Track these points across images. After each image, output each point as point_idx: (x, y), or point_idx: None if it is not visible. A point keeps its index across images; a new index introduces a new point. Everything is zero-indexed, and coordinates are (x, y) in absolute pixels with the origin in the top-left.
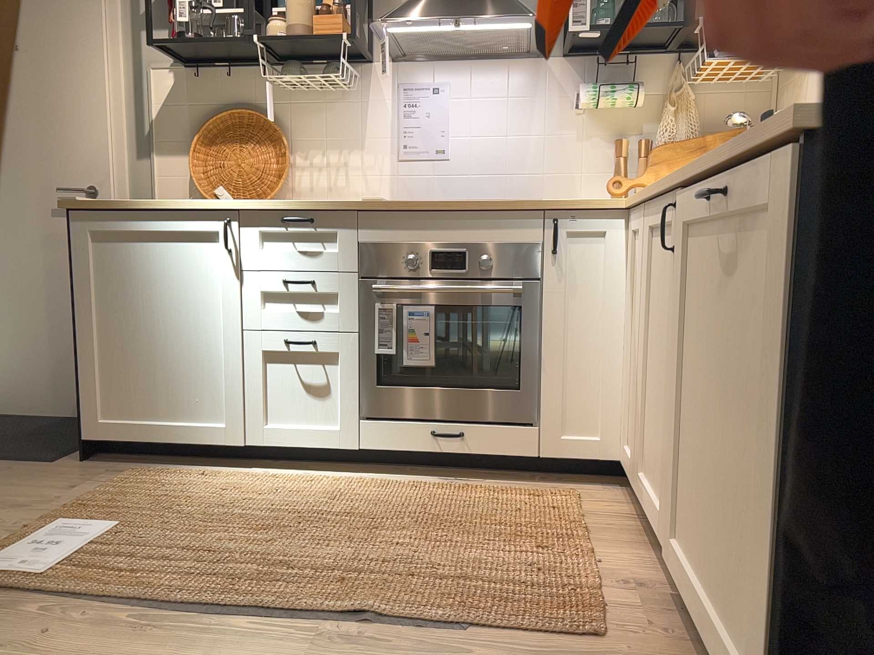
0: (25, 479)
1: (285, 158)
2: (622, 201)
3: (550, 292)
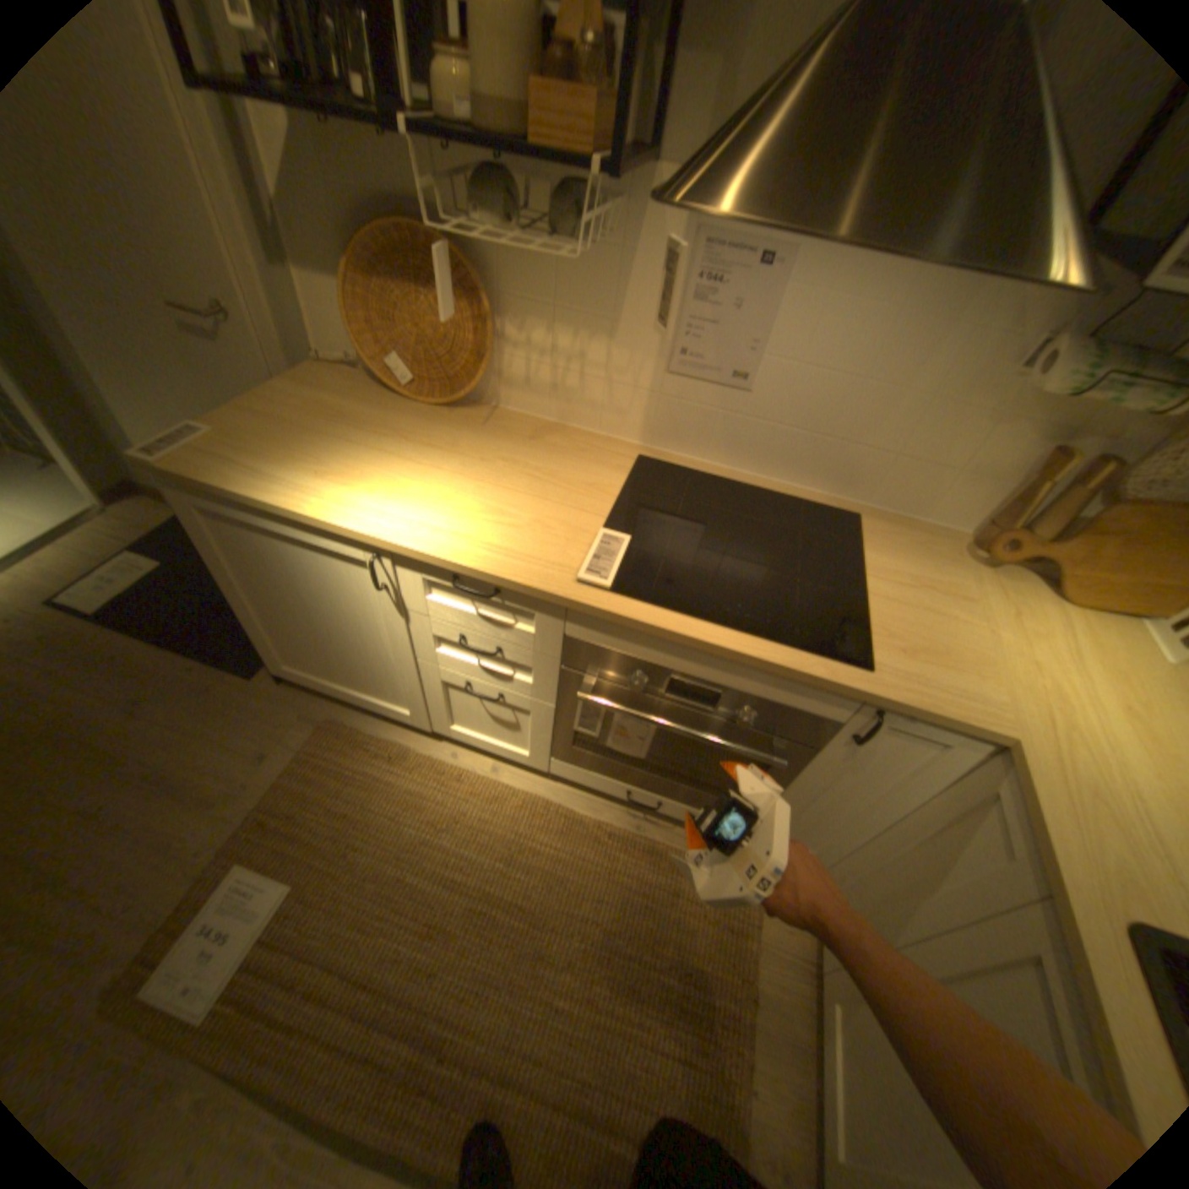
0: (219, 723)
1: (489, 336)
2: (1012, 739)
3: (822, 761)
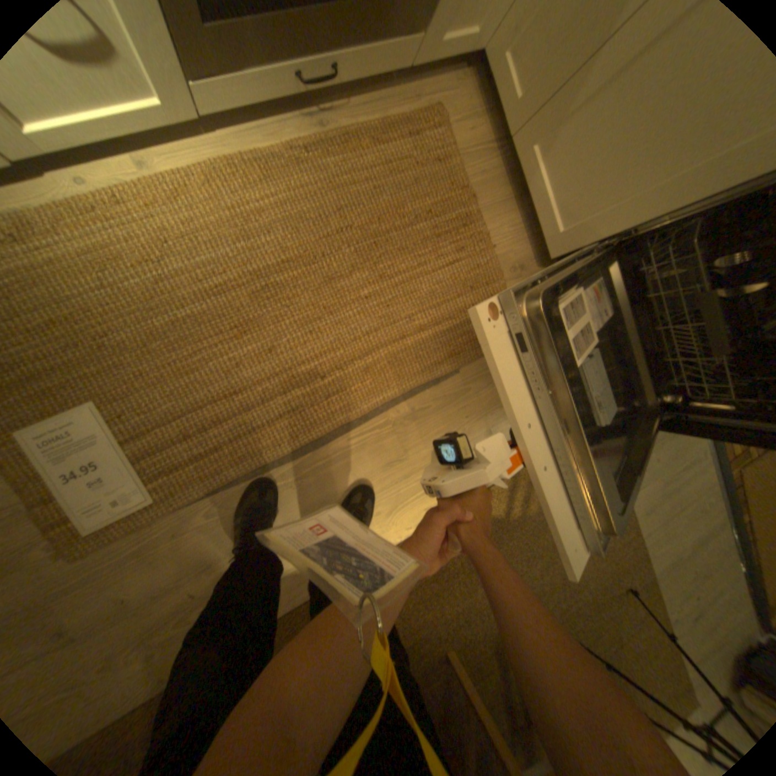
0: None
1: None
2: None
3: None
